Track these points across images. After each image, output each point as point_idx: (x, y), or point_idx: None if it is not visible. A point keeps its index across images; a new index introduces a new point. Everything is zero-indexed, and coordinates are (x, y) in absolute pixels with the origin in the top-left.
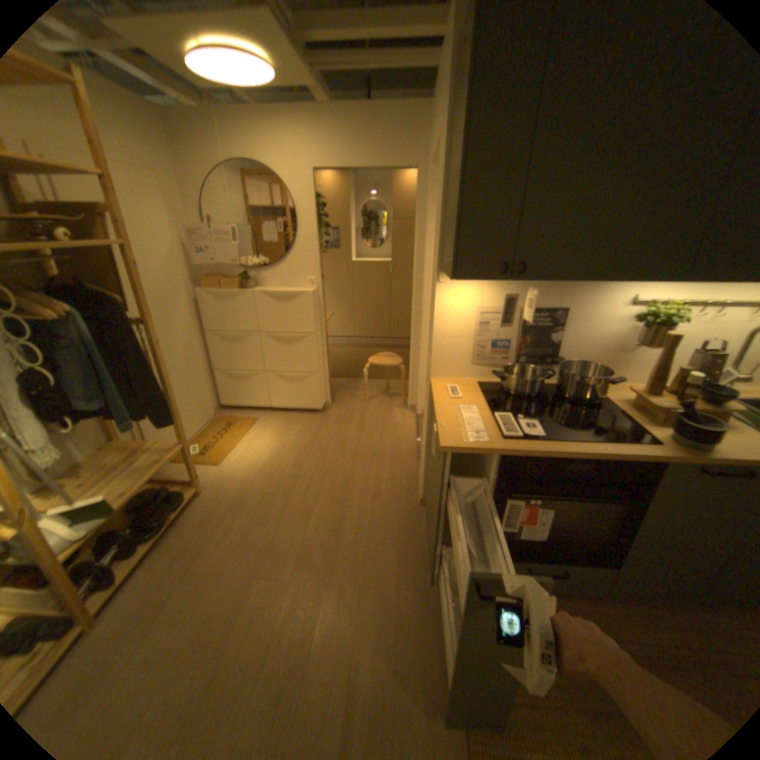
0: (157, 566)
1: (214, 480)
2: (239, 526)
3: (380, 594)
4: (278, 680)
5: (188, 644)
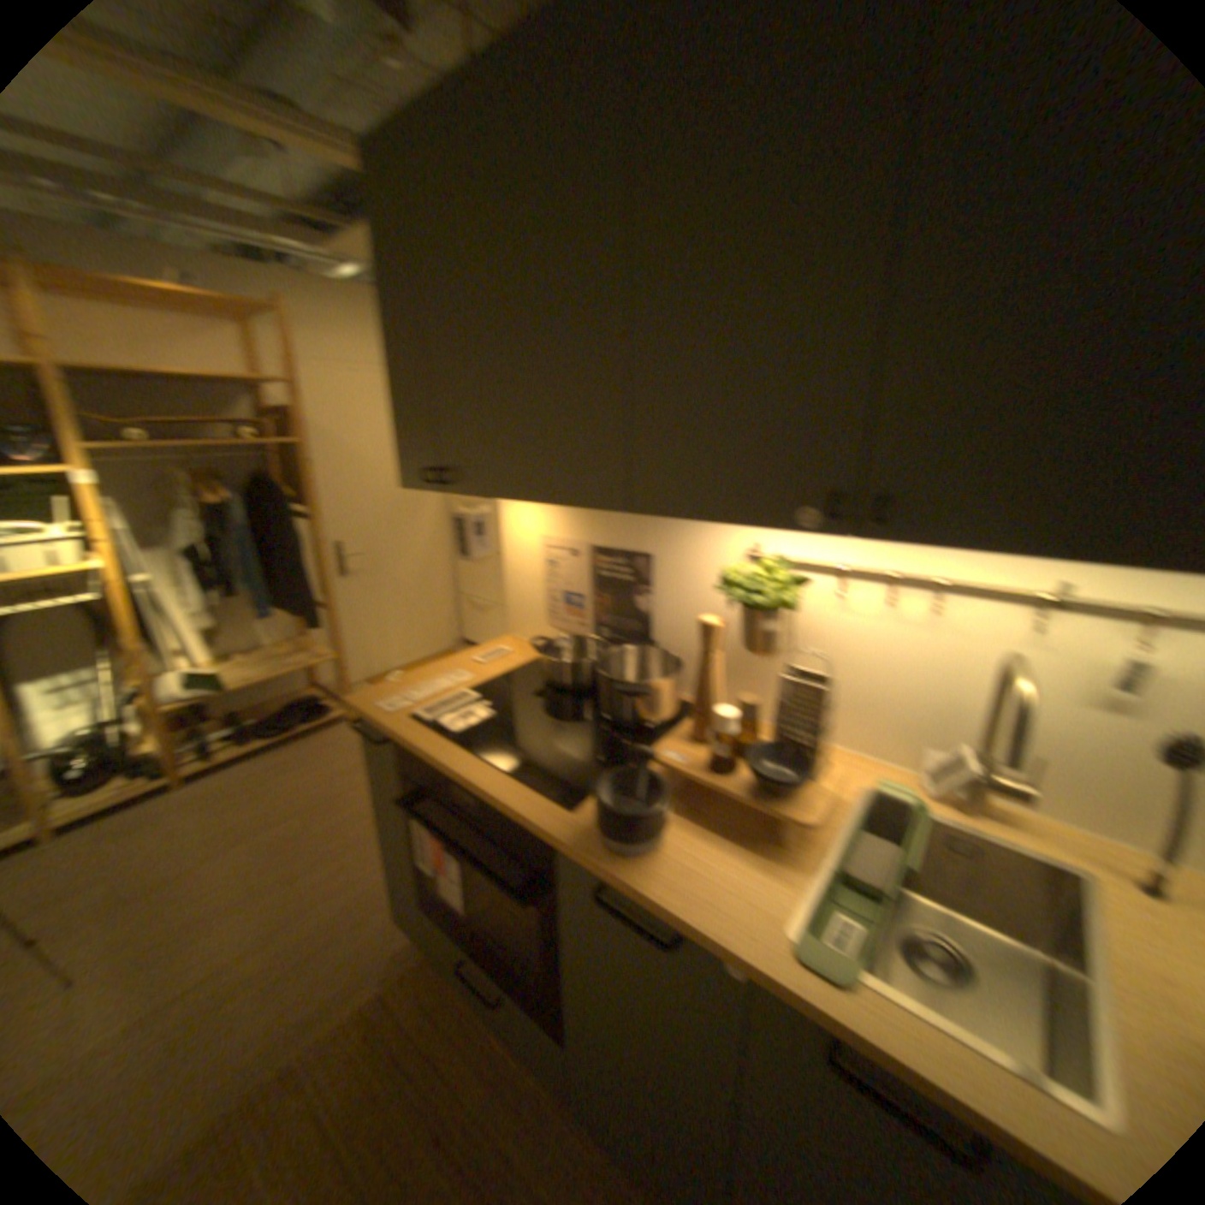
0: (254, 769)
1: None
2: (339, 765)
3: (359, 902)
4: (203, 915)
5: (198, 842)
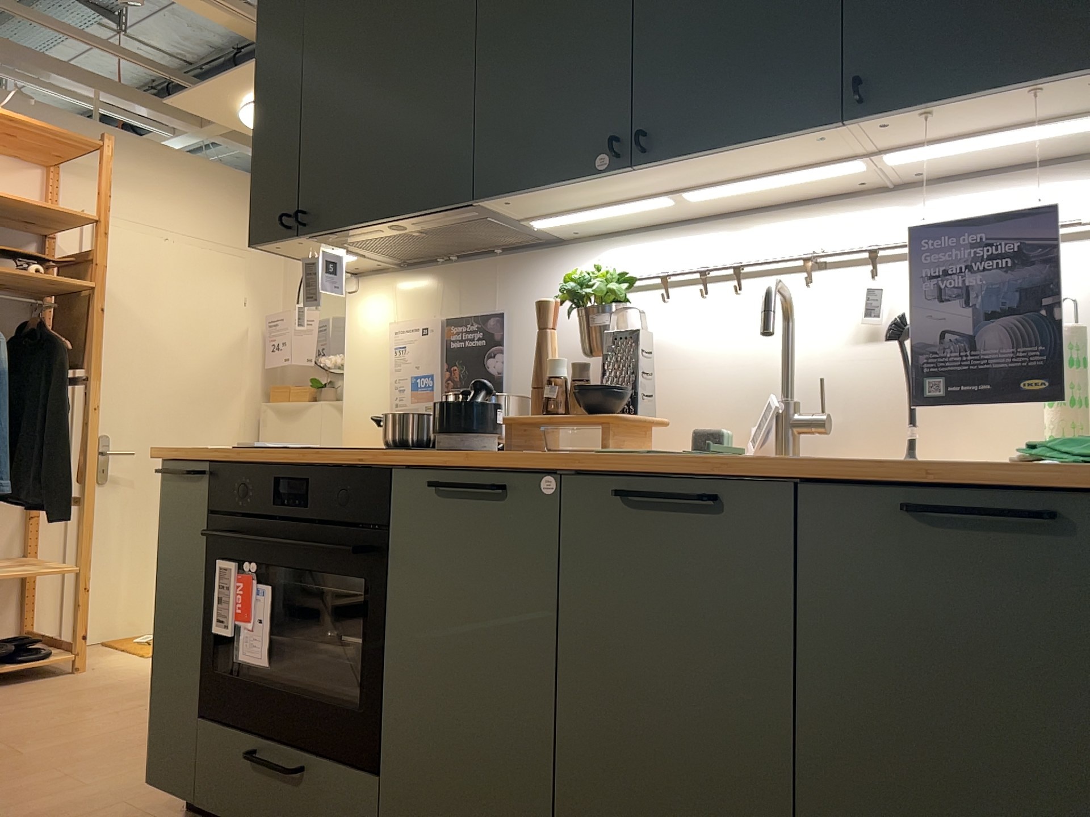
0: None
1: (115, 666)
2: (63, 704)
3: (93, 799)
4: None
5: None
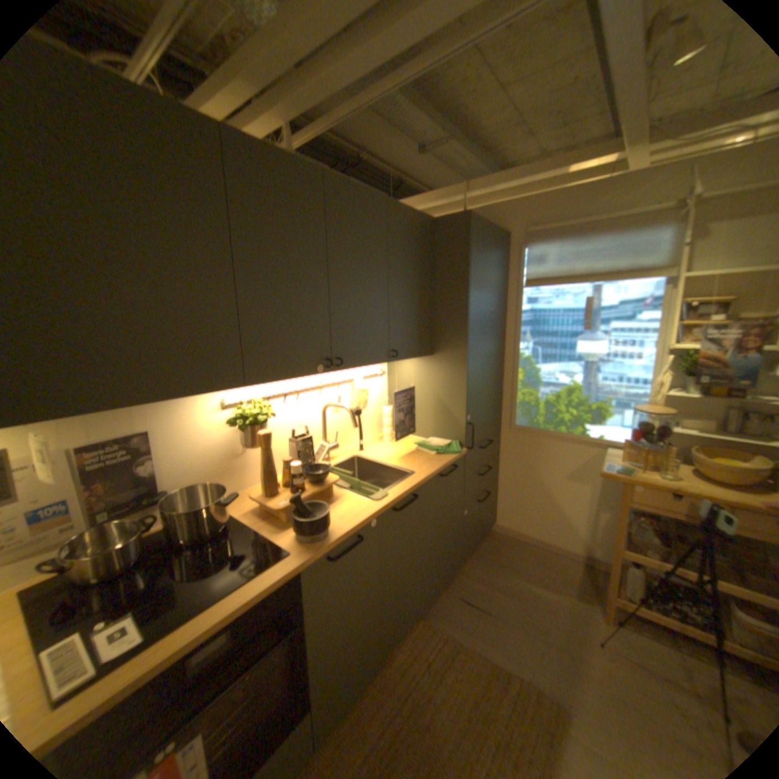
0: None
1: None
2: None
3: None
4: None
5: None
